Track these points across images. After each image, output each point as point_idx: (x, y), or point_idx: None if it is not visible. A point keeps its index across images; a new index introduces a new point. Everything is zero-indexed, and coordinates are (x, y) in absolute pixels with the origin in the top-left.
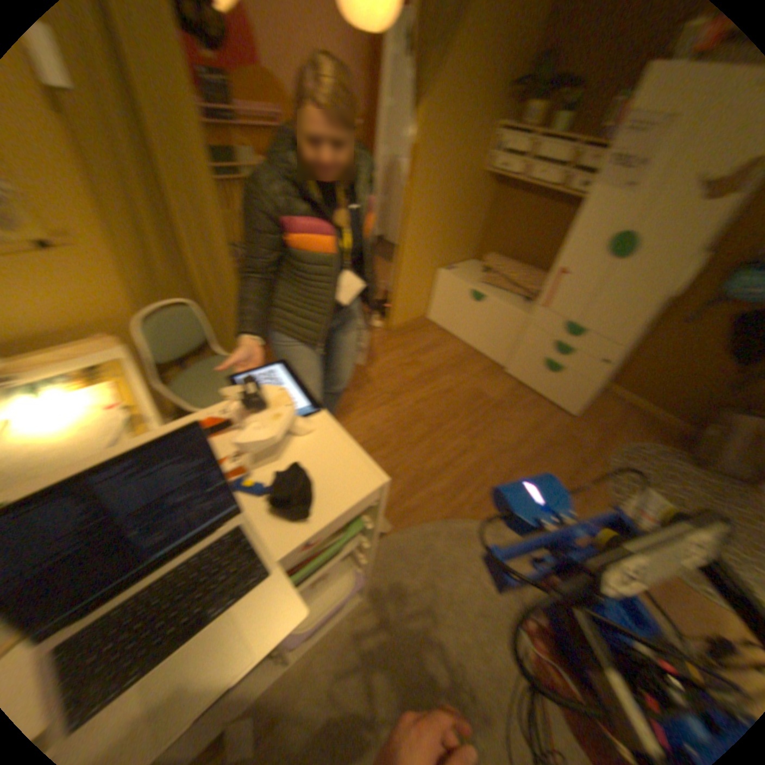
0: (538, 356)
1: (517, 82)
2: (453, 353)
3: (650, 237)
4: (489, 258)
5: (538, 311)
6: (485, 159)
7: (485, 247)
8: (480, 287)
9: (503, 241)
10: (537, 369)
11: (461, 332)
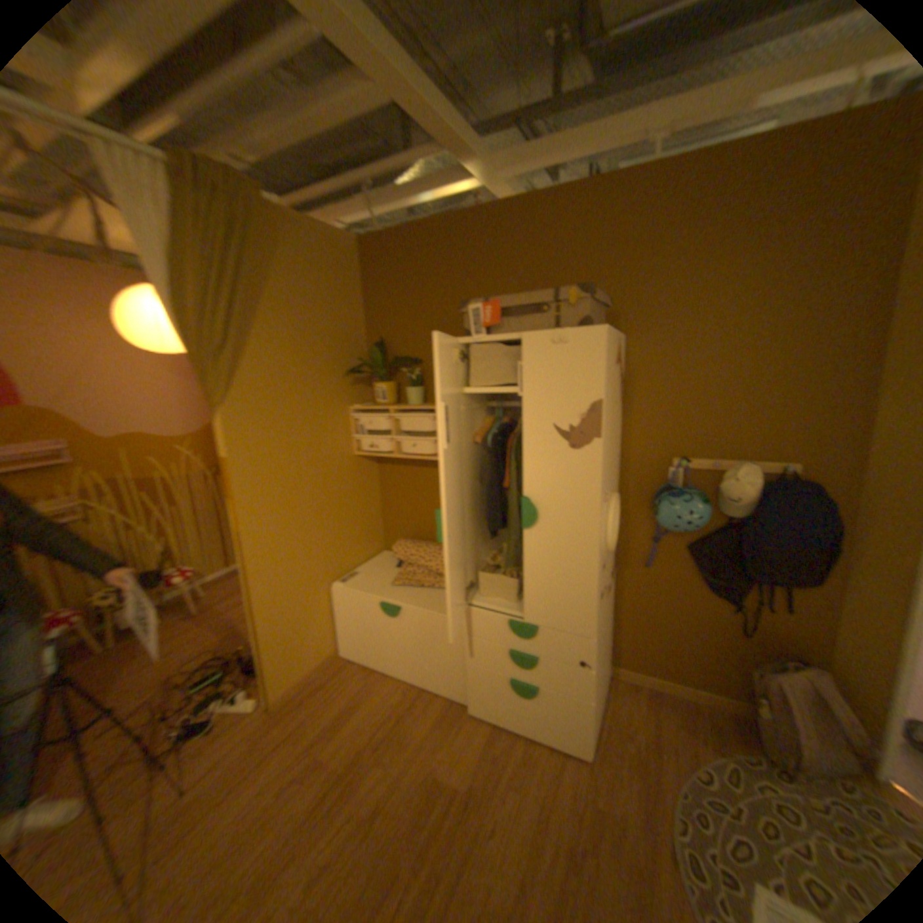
0: (502, 680)
1: (360, 370)
2: (386, 711)
3: (547, 499)
4: (399, 549)
5: (472, 615)
6: (352, 444)
7: (395, 533)
8: (395, 595)
9: (411, 522)
10: (510, 701)
11: (393, 667)
